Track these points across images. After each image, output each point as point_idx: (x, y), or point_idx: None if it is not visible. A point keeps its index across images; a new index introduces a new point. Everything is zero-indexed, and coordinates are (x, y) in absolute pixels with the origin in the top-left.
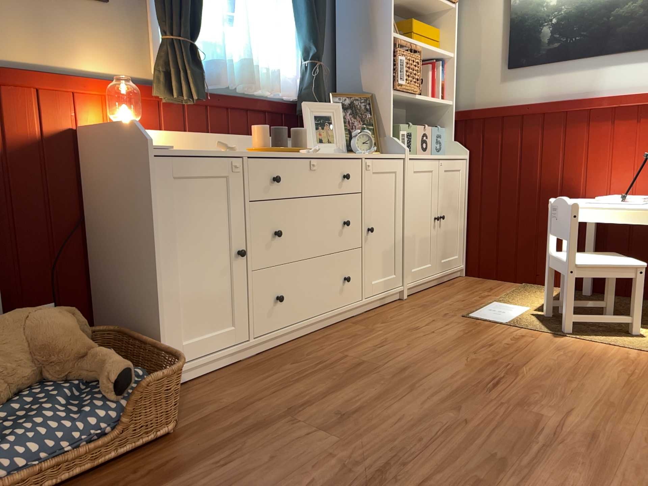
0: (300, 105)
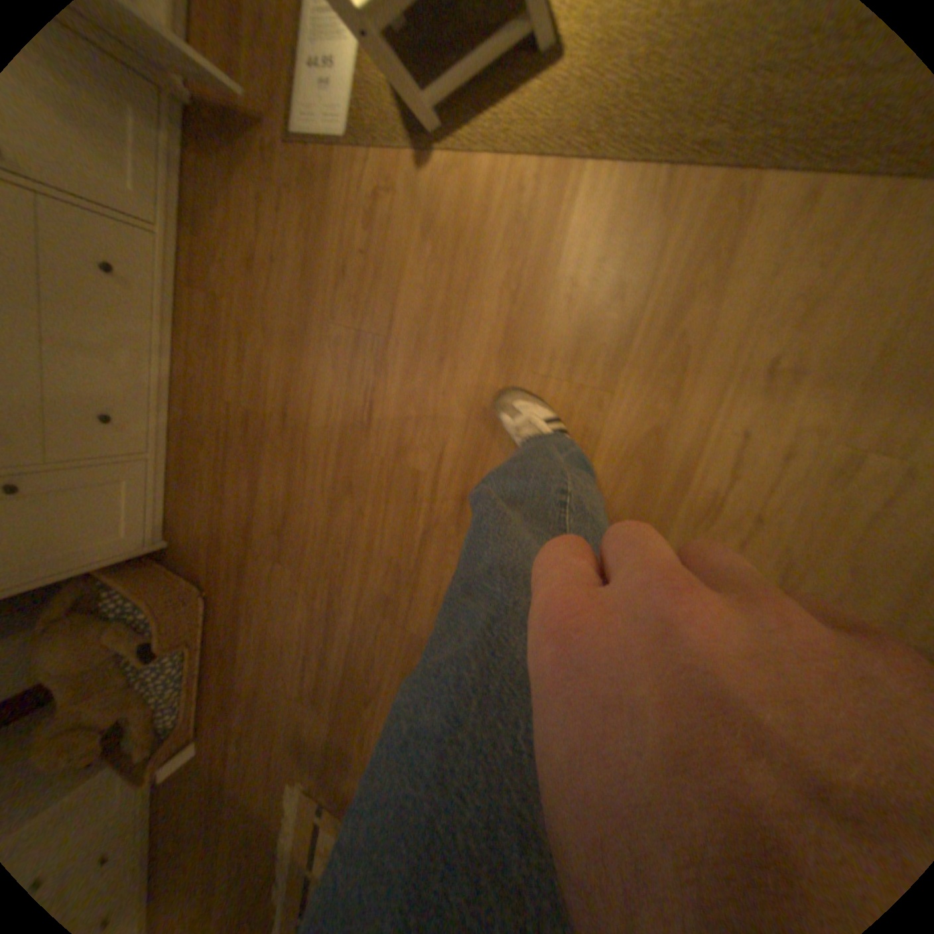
0: None
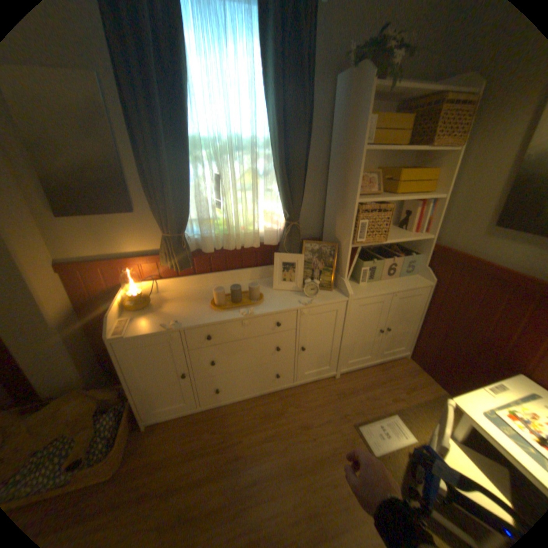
0: (280, 247)
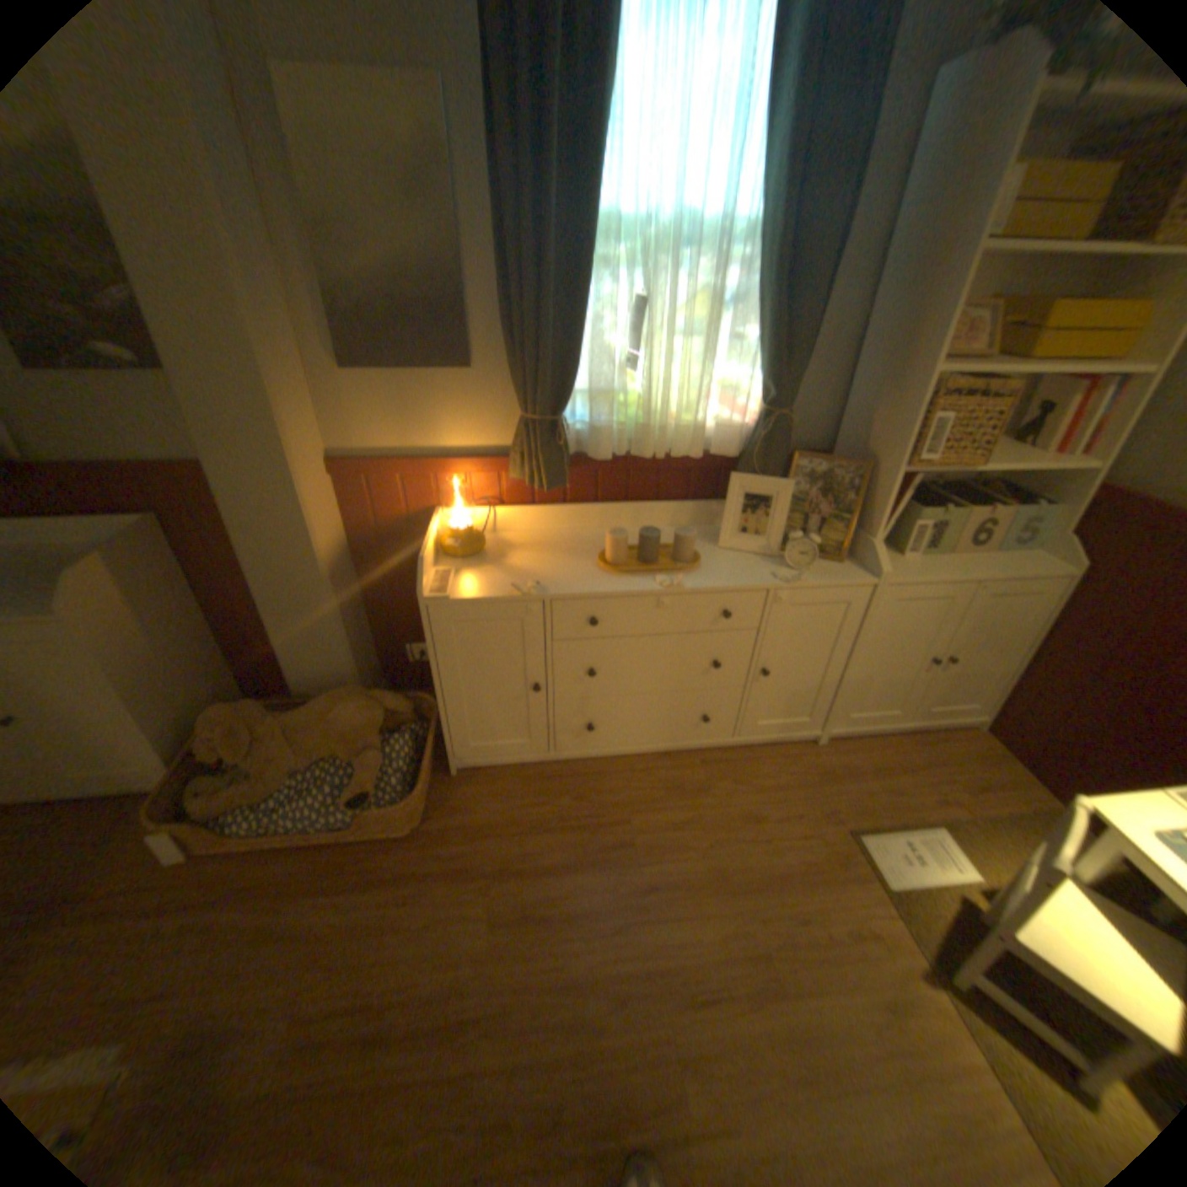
0: (741, 464)
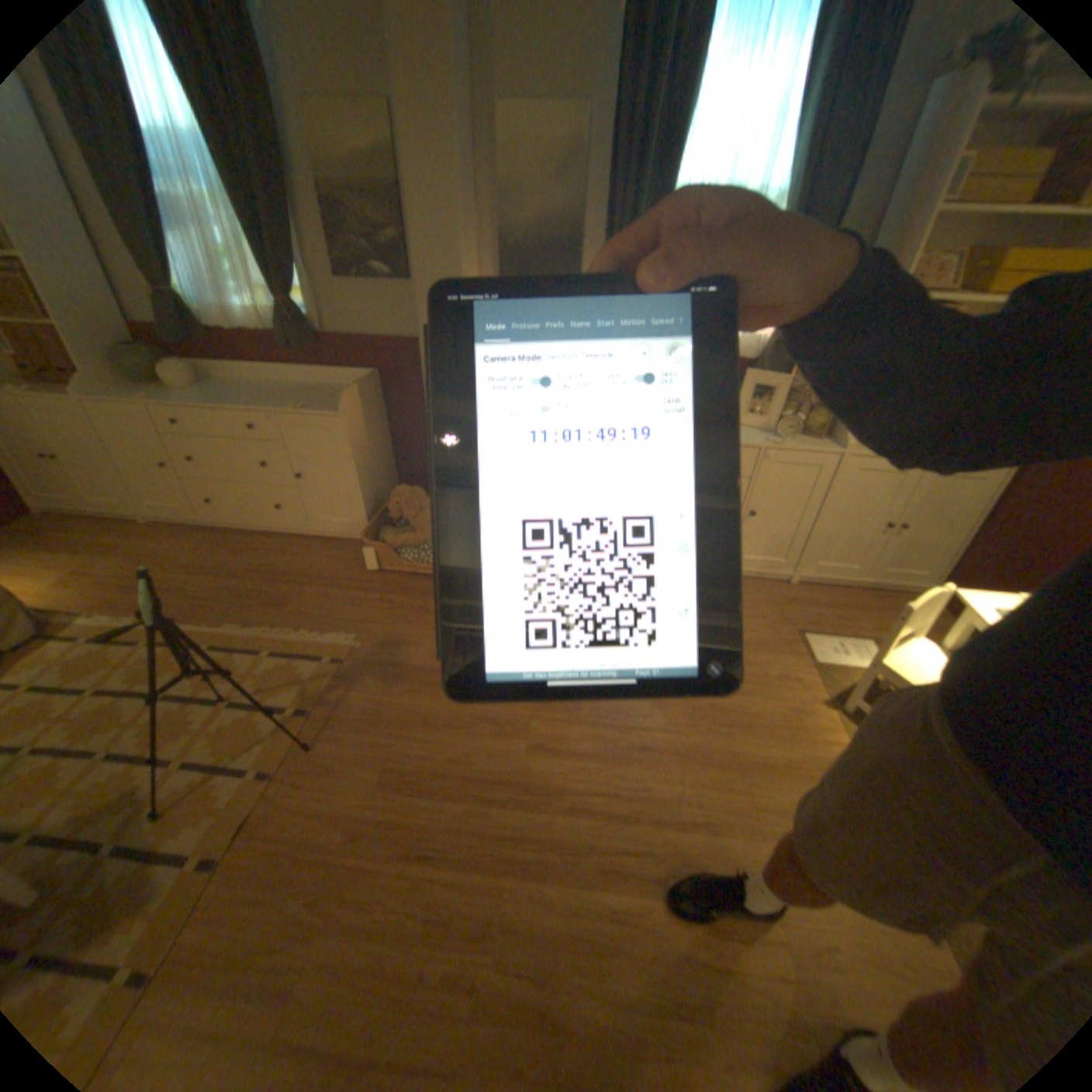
0: (756, 365)
